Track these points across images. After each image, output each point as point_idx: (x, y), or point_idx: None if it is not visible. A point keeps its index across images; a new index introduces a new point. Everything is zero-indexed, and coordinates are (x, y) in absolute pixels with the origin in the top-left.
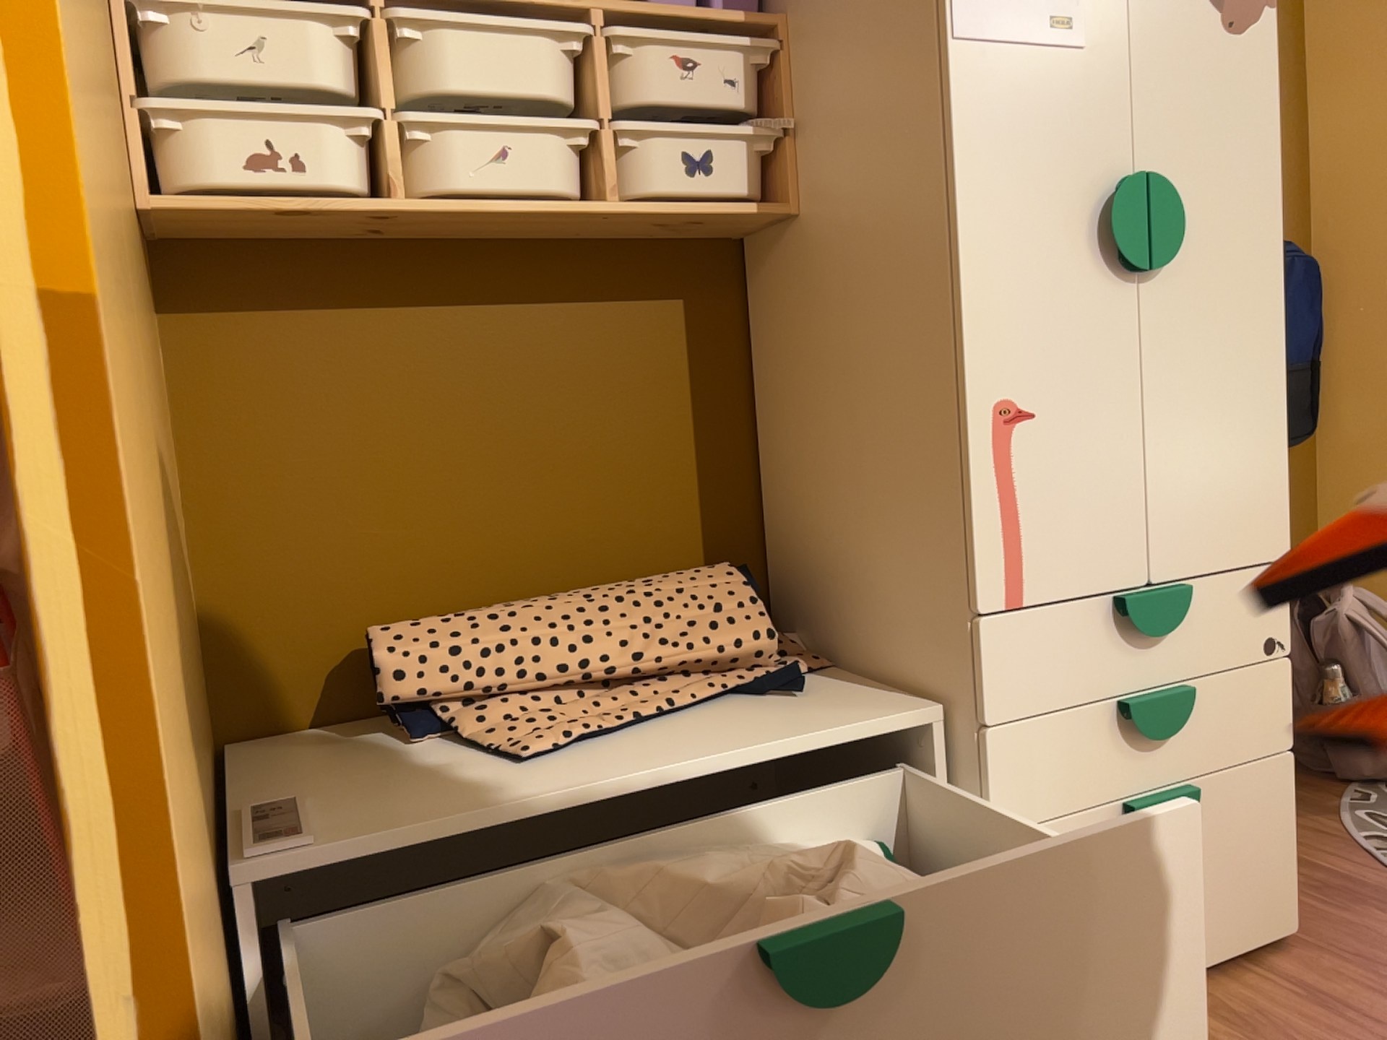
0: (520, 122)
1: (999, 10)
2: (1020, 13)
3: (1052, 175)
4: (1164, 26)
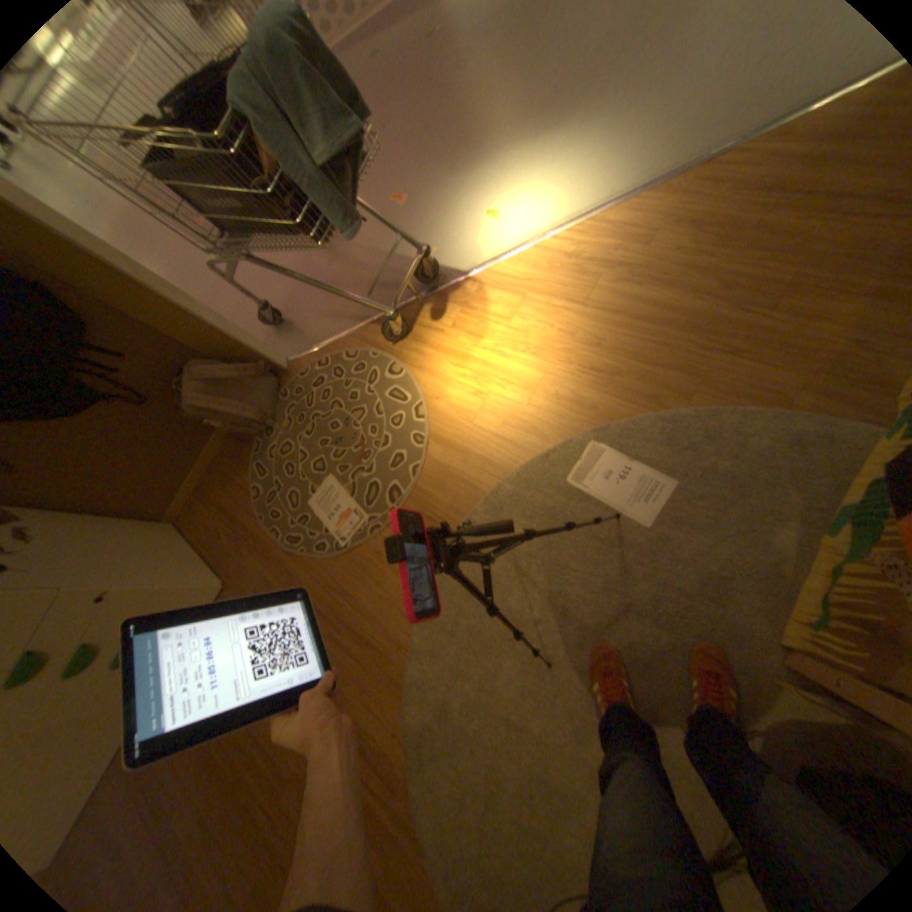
0: None
1: None
2: None
3: None
4: None
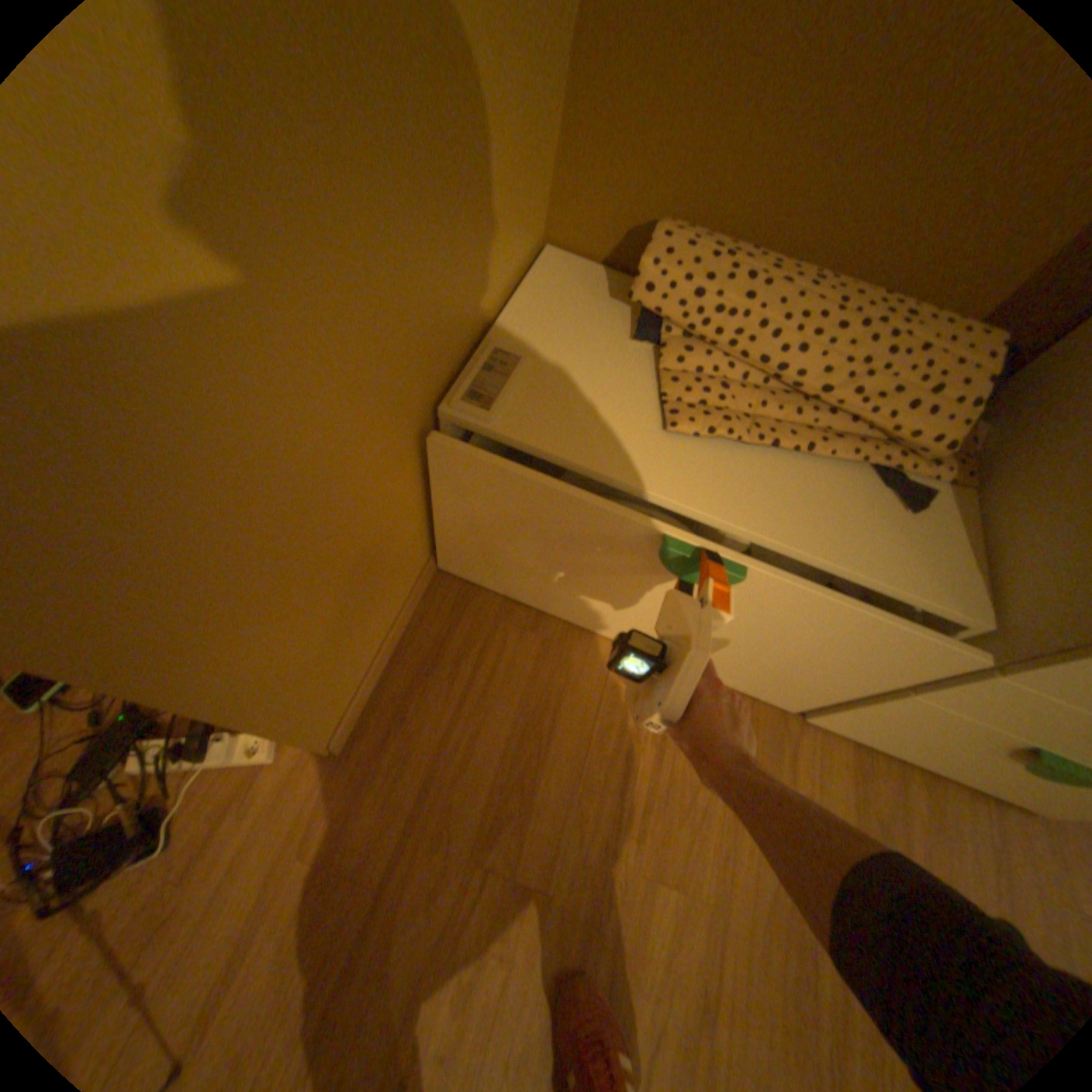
0: None
1: None
2: None
3: None
4: None
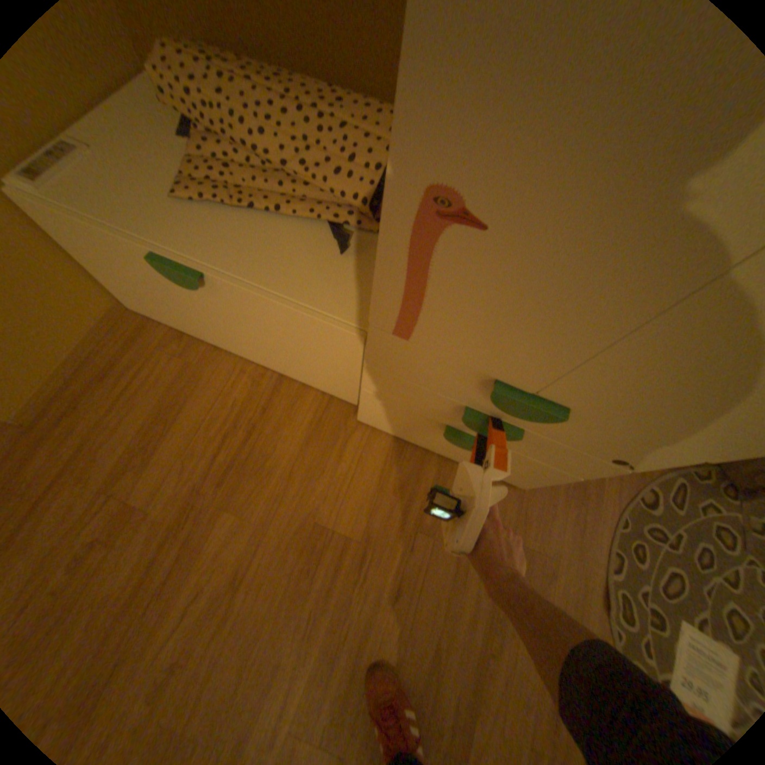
0: None
1: None
2: None
3: None
4: None
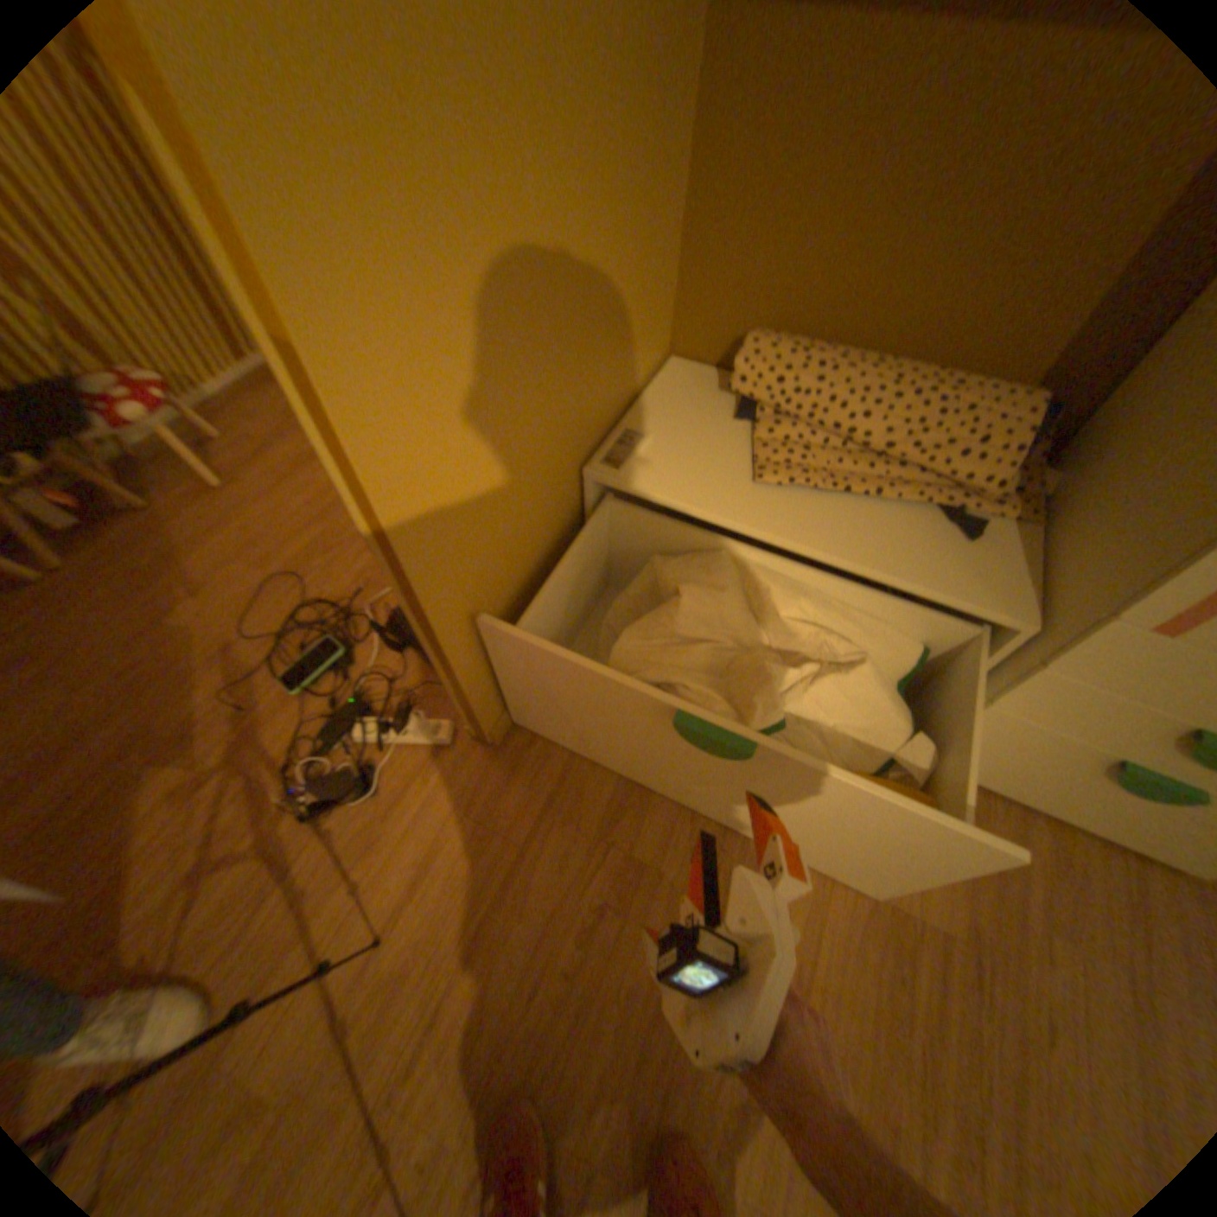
0: None
1: None
2: None
3: None
4: None
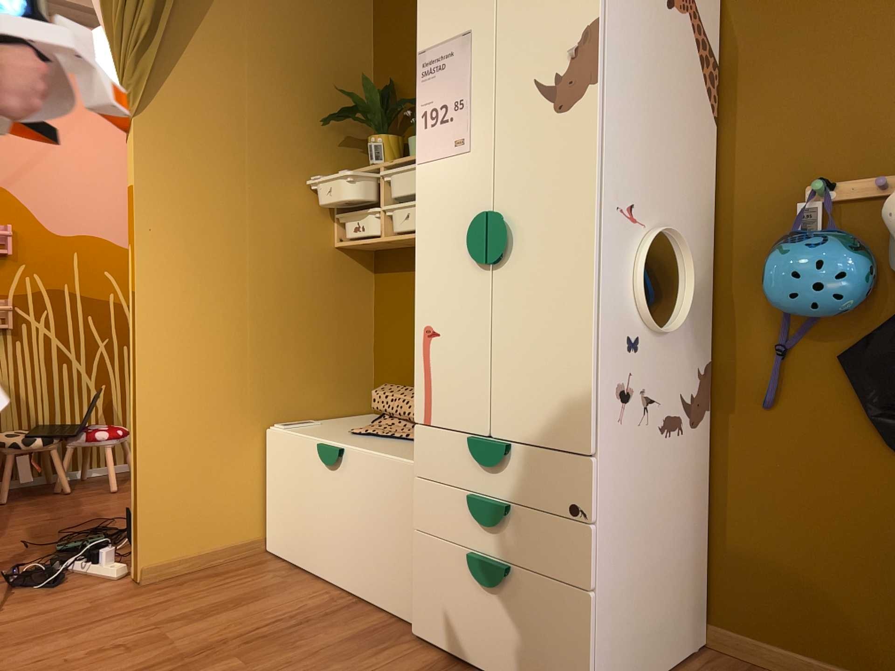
0: (408, 204)
1: (434, 144)
2: (442, 143)
3: (452, 217)
4: (515, 124)
